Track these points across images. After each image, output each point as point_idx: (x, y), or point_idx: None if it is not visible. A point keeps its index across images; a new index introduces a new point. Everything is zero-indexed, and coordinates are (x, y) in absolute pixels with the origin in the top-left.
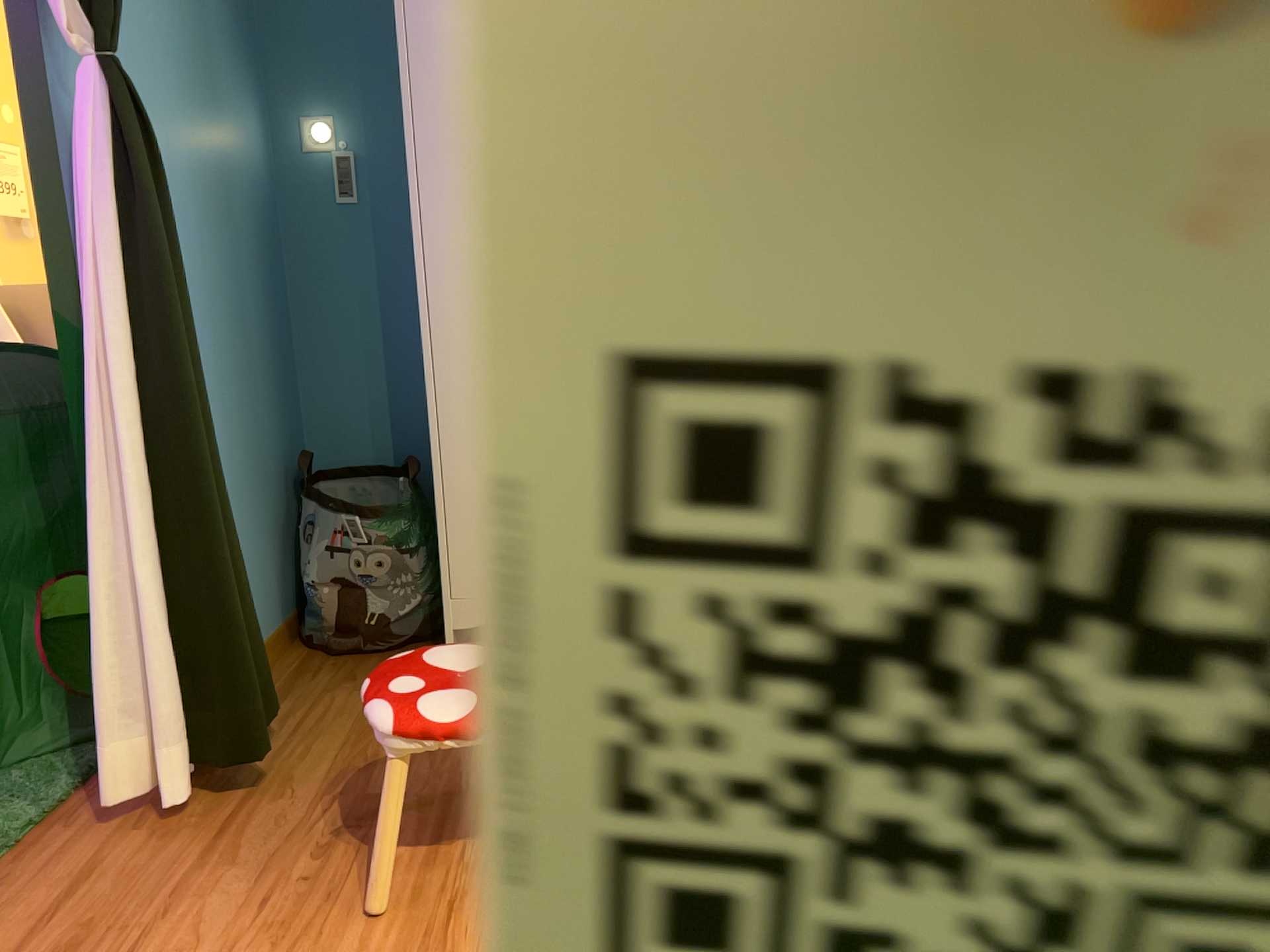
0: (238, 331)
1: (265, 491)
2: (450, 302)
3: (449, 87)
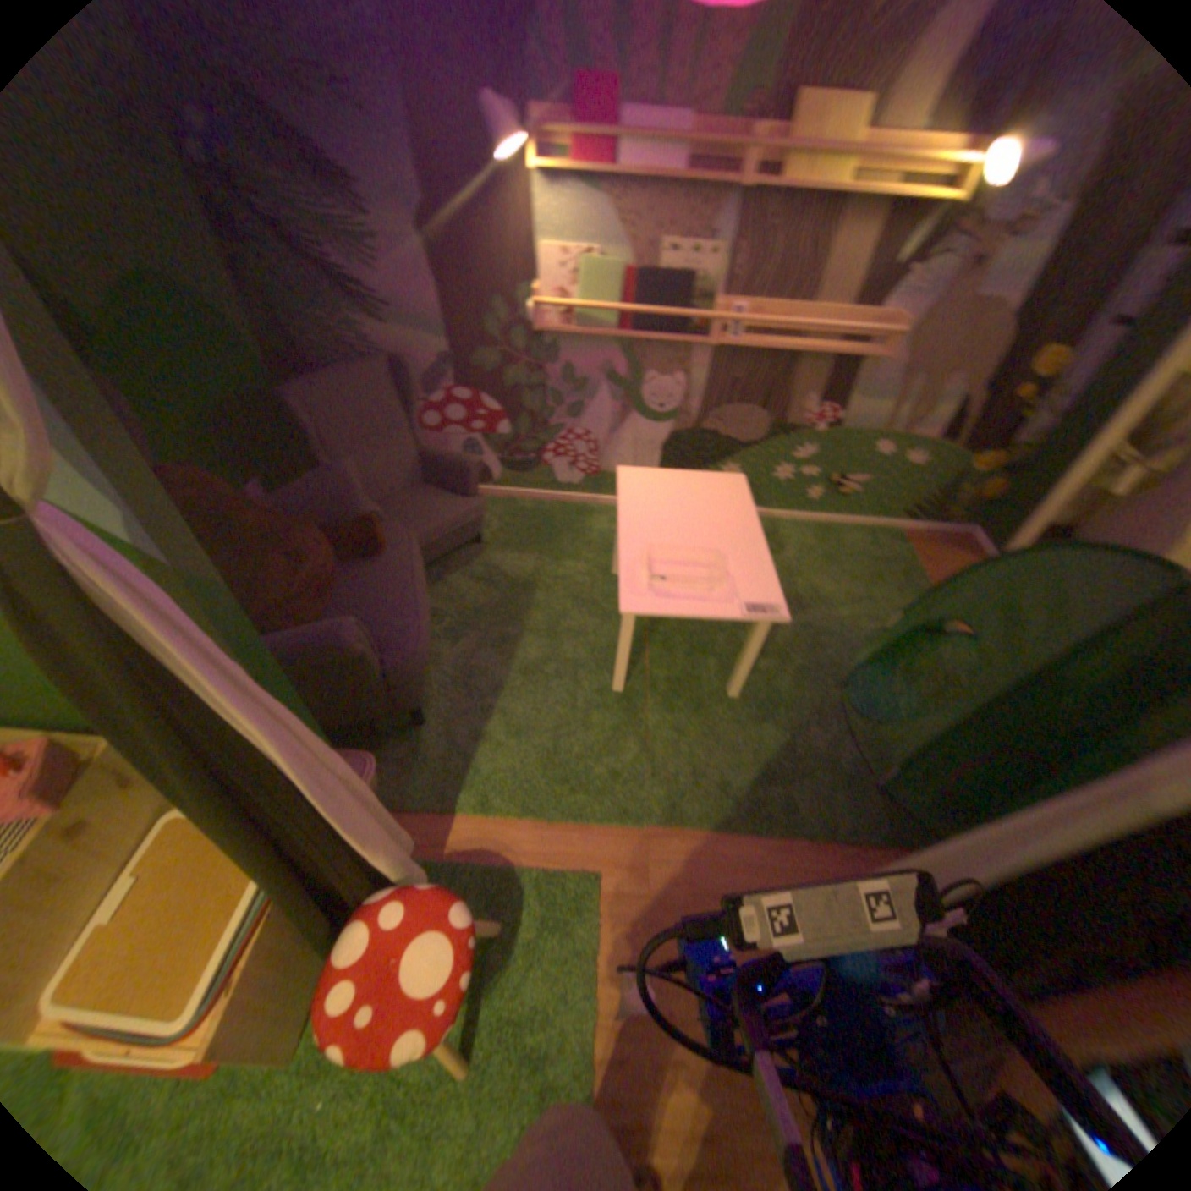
0: None
1: None
2: None
3: None
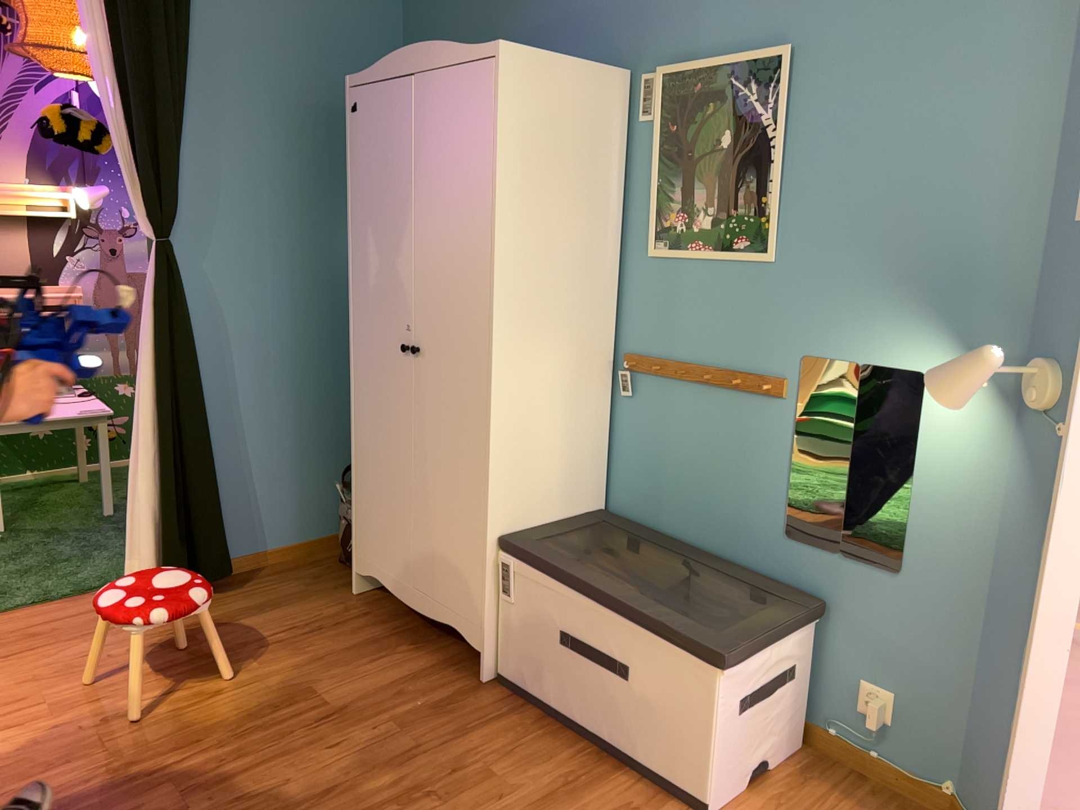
0: (323, 360)
1: (333, 453)
2: (359, 369)
3: (363, 237)
